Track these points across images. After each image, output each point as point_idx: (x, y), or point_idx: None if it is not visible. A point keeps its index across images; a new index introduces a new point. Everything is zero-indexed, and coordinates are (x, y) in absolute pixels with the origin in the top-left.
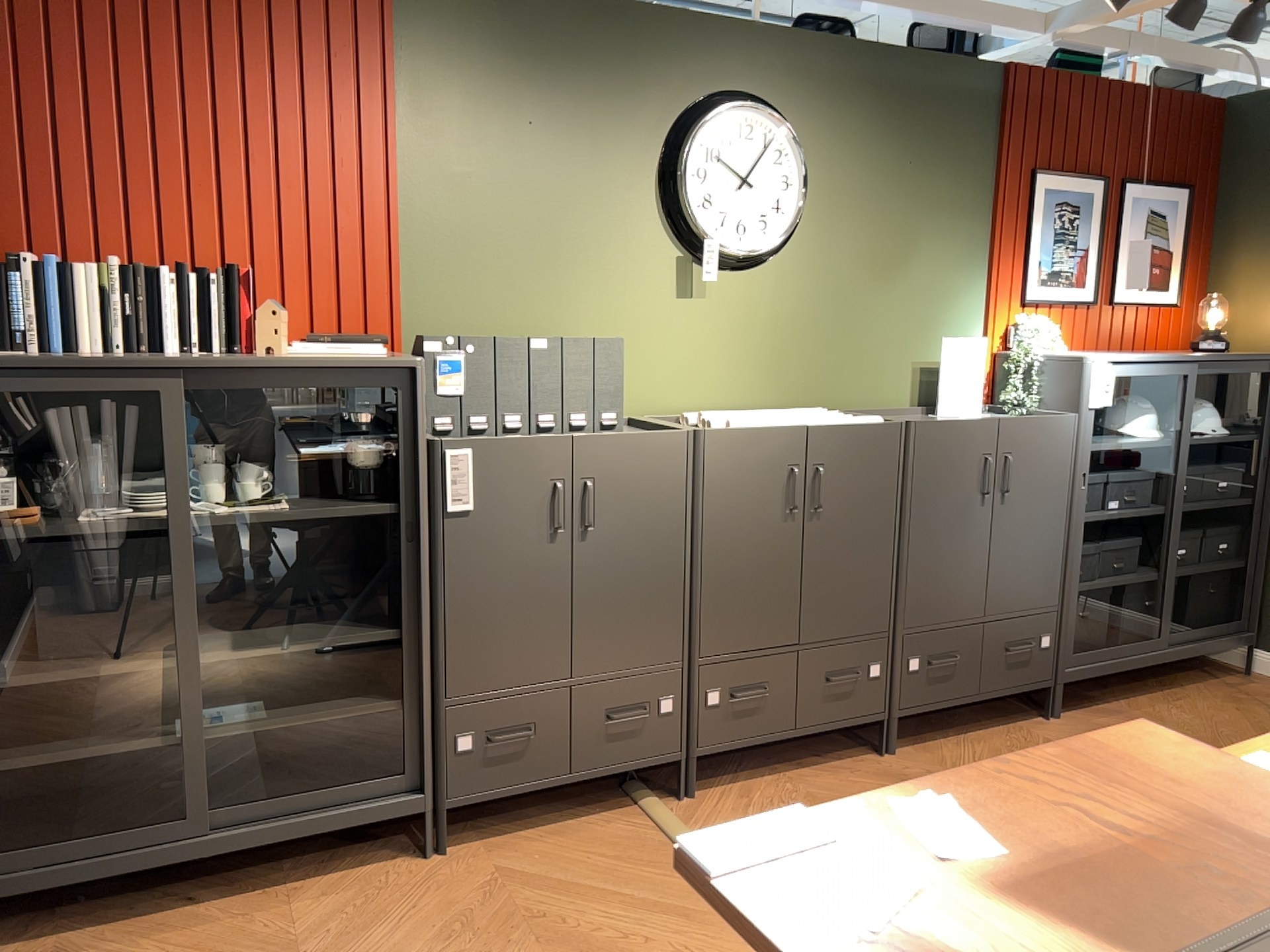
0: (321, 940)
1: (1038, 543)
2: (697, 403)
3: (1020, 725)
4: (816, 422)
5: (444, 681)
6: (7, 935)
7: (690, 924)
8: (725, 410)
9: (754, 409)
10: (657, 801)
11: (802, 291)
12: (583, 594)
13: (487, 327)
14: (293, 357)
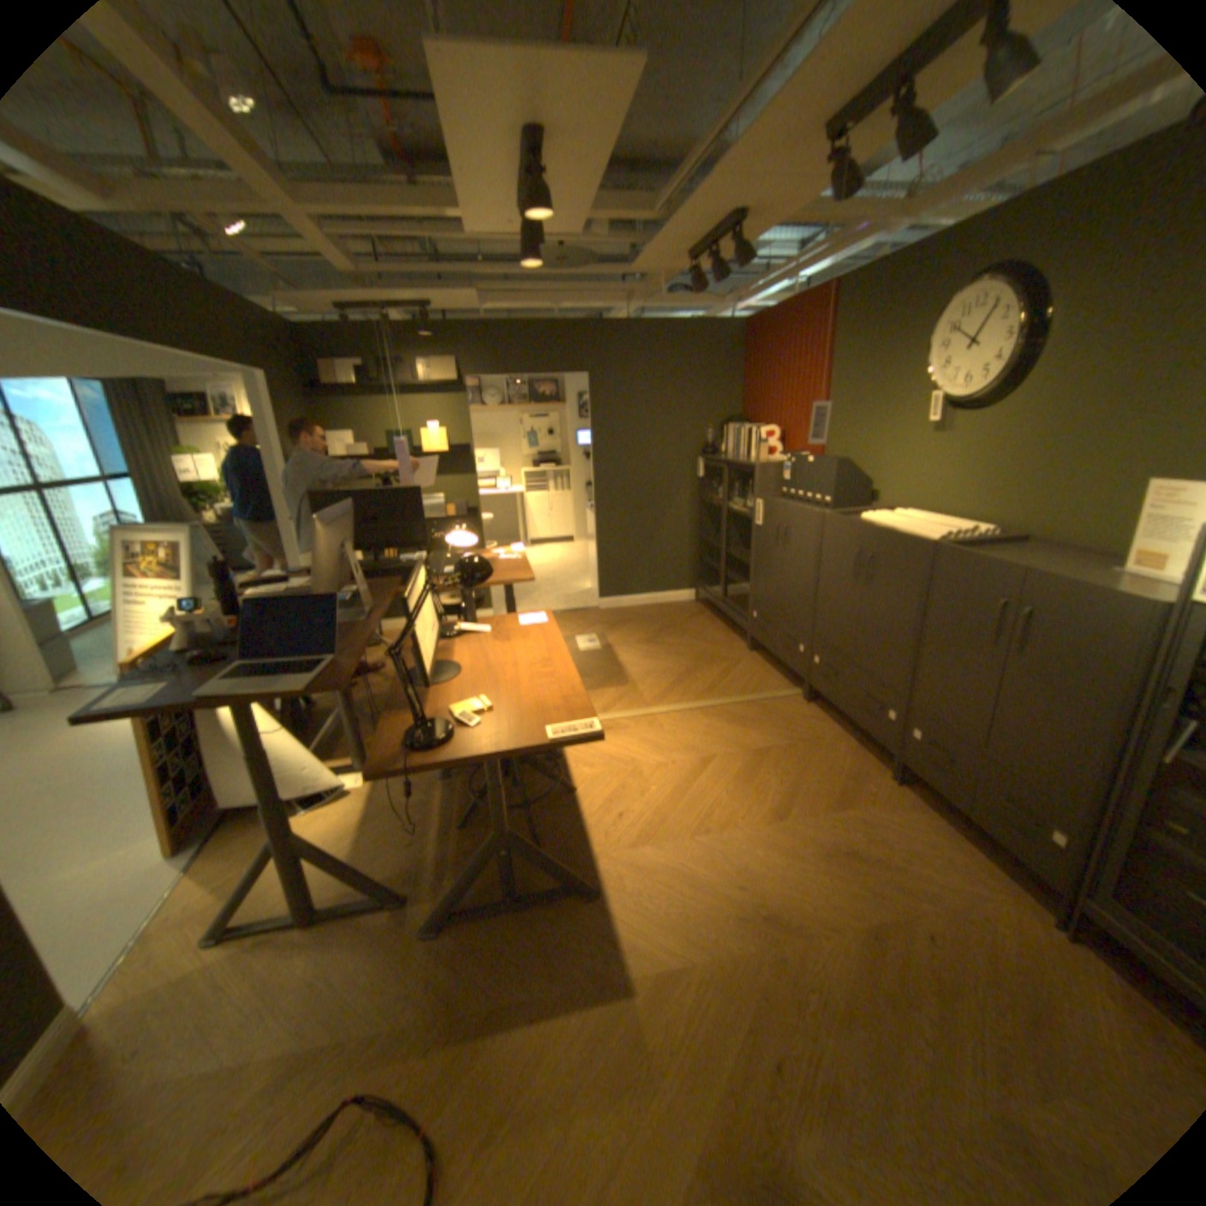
0: (702, 638)
1: (1064, 725)
2: (936, 507)
3: (1022, 894)
4: (898, 527)
5: (753, 588)
6: (708, 607)
7: (705, 691)
8: (952, 515)
9: (973, 519)
10: (800, 692)
11: (1030, 424)
12: (784, 576)
13: (850, 449)
14: (762, 459)
